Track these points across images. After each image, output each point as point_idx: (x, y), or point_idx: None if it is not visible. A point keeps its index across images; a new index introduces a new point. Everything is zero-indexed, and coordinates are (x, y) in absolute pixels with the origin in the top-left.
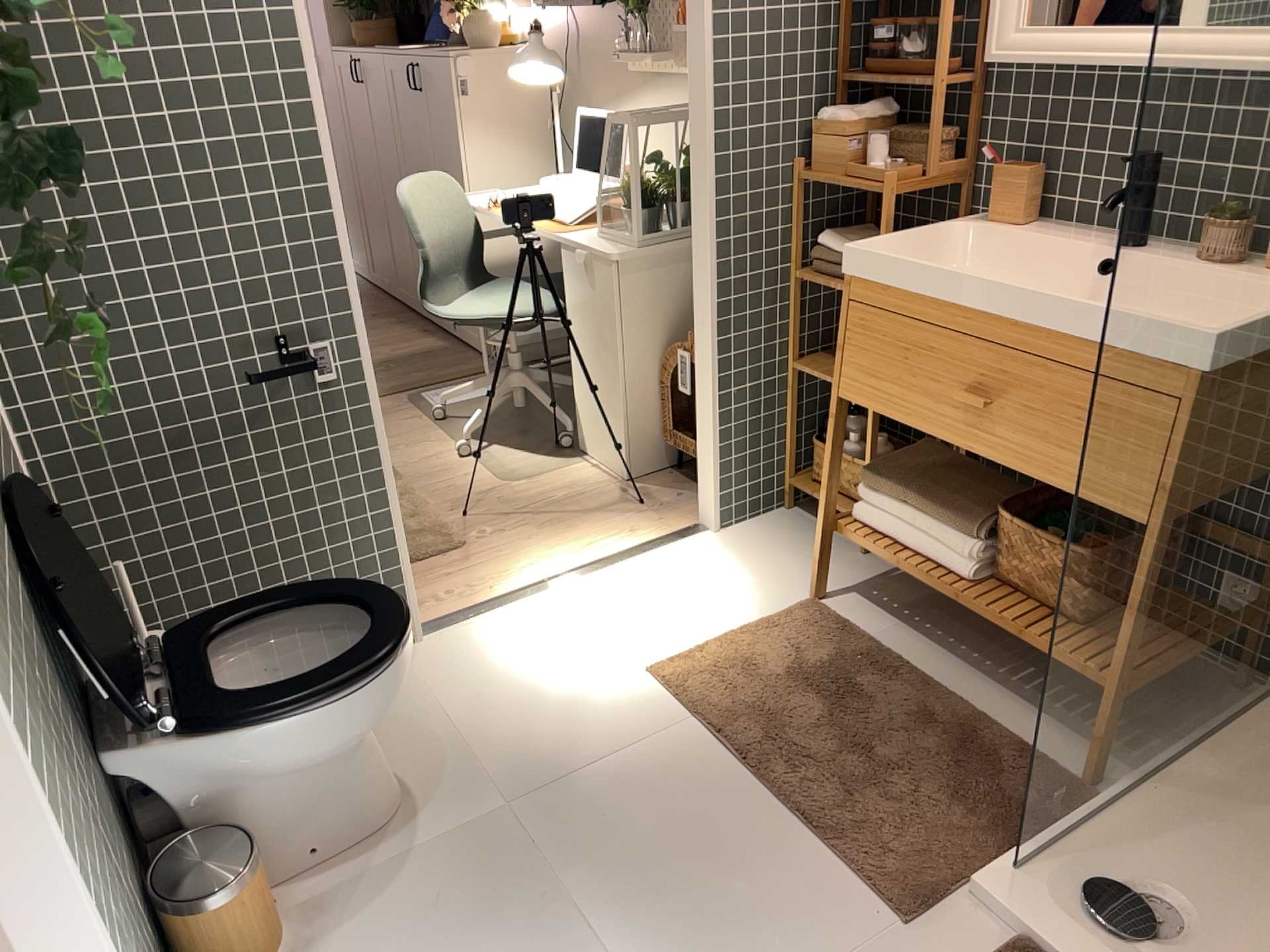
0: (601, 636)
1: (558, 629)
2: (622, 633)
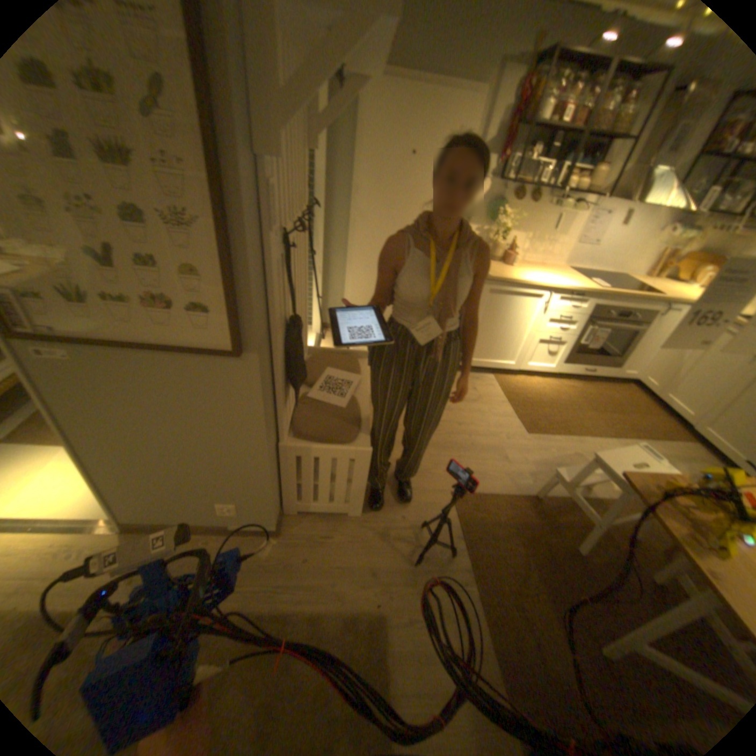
0: (74, 475)
1: (78, 490)
2: (67, 472)
